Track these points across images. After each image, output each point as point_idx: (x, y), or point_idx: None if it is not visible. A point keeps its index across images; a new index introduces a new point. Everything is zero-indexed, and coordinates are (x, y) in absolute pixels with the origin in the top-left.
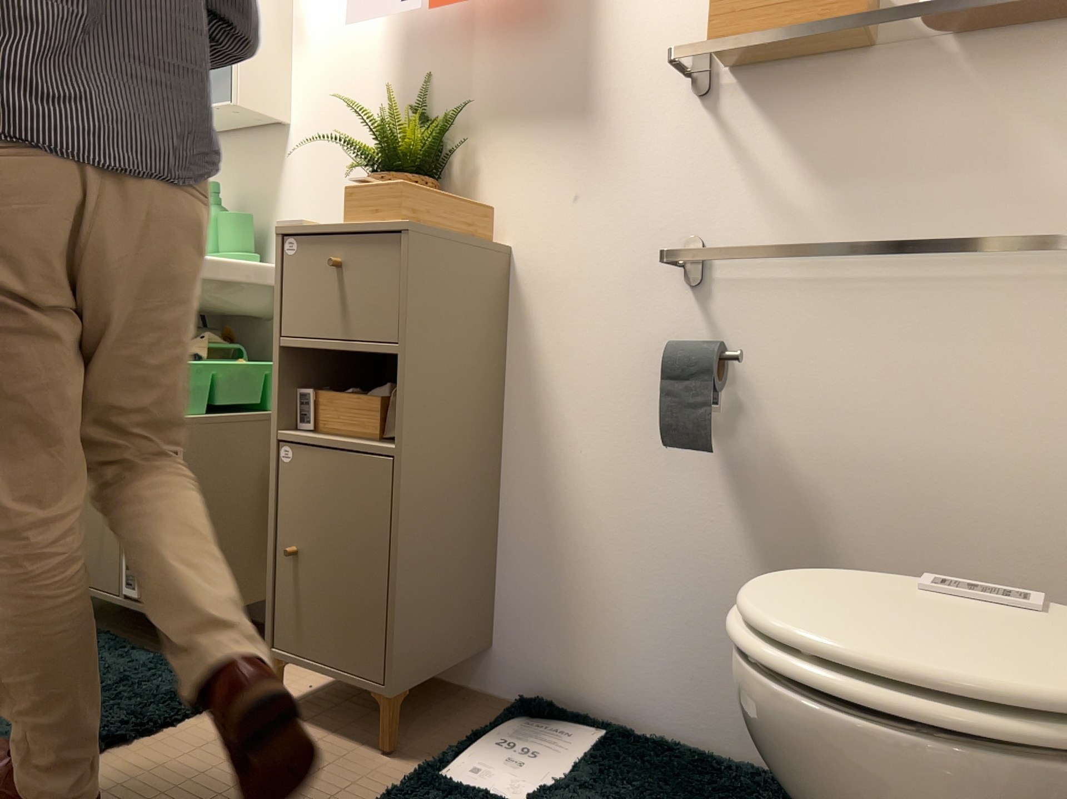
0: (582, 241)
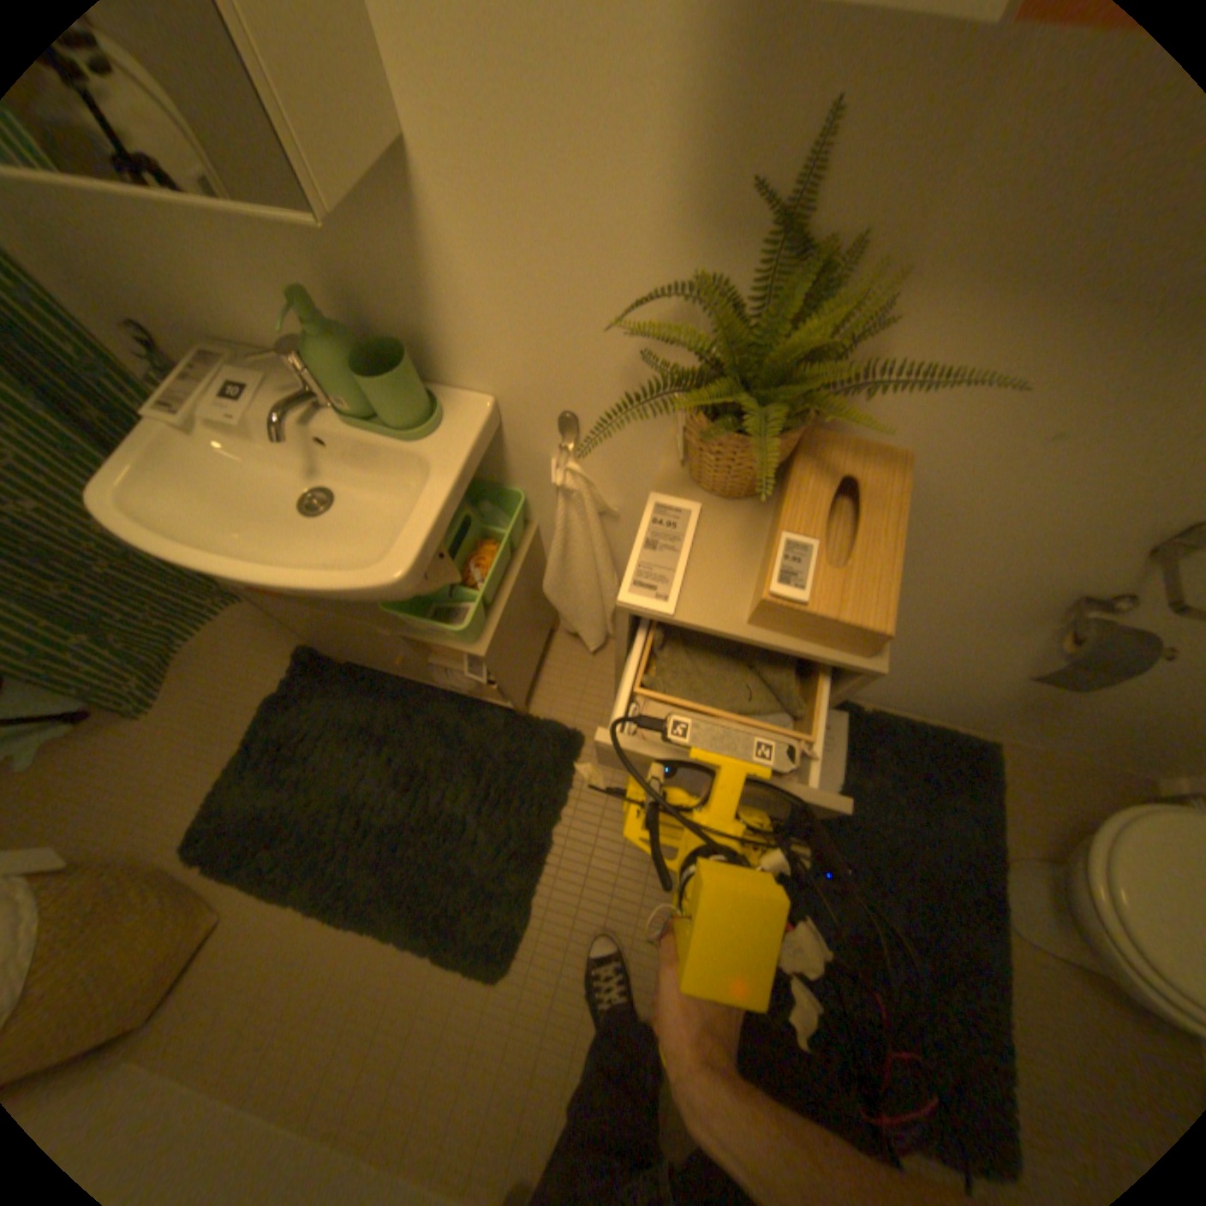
0: (1031, 482)
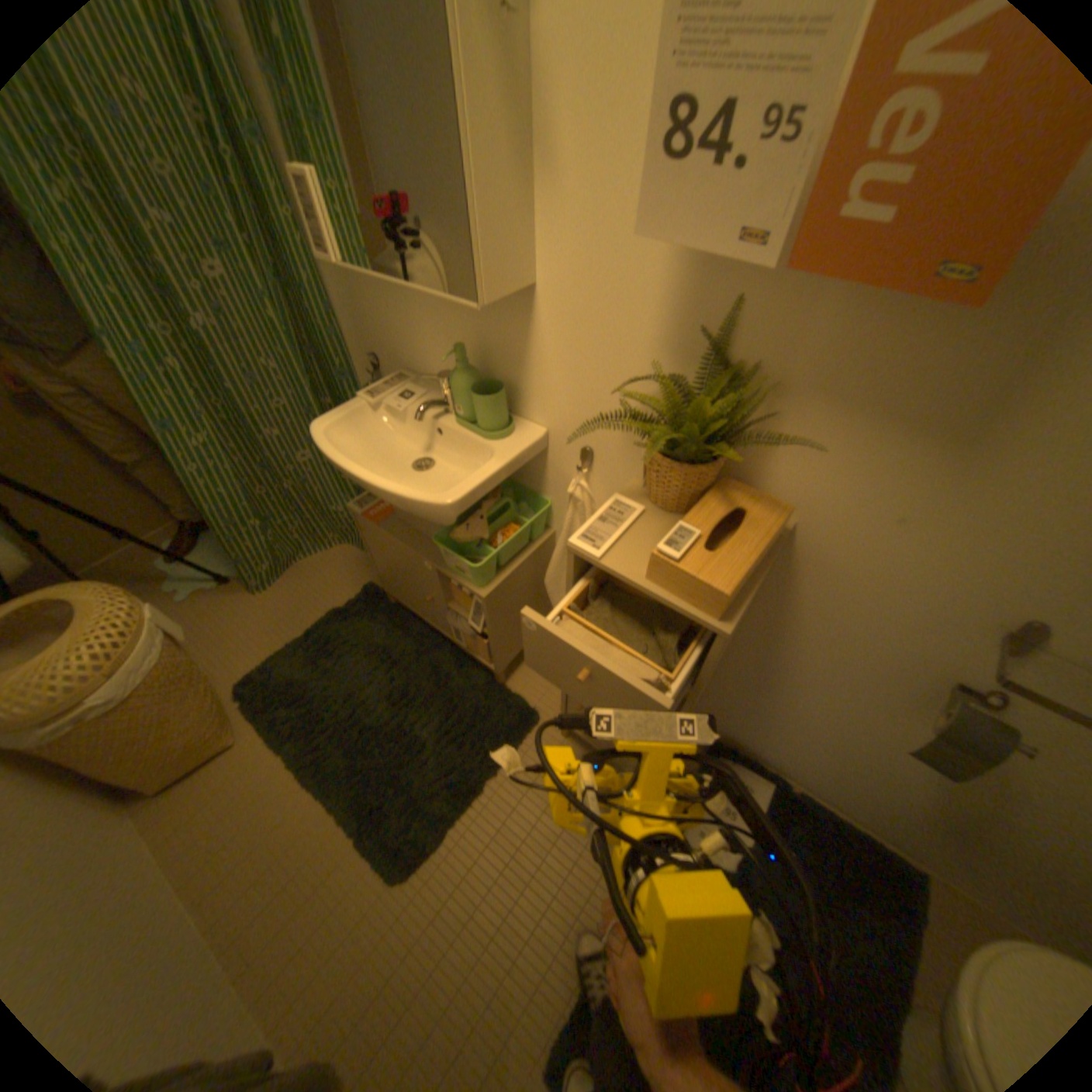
0: (891, 557)
